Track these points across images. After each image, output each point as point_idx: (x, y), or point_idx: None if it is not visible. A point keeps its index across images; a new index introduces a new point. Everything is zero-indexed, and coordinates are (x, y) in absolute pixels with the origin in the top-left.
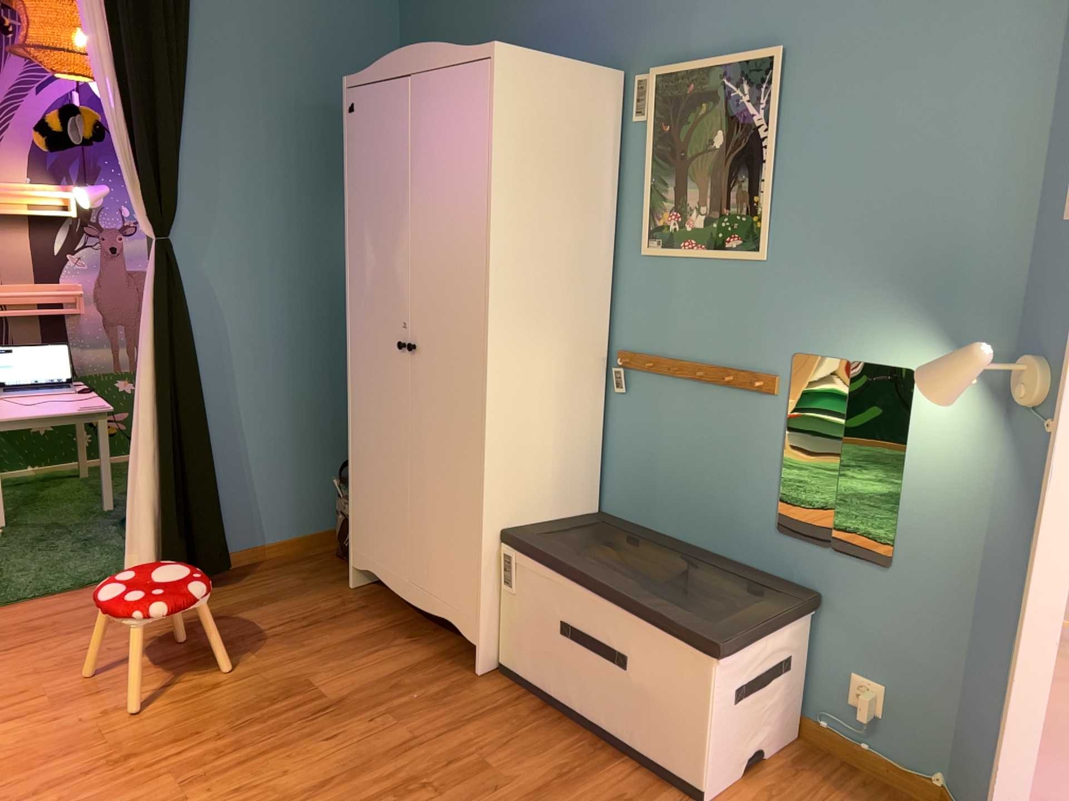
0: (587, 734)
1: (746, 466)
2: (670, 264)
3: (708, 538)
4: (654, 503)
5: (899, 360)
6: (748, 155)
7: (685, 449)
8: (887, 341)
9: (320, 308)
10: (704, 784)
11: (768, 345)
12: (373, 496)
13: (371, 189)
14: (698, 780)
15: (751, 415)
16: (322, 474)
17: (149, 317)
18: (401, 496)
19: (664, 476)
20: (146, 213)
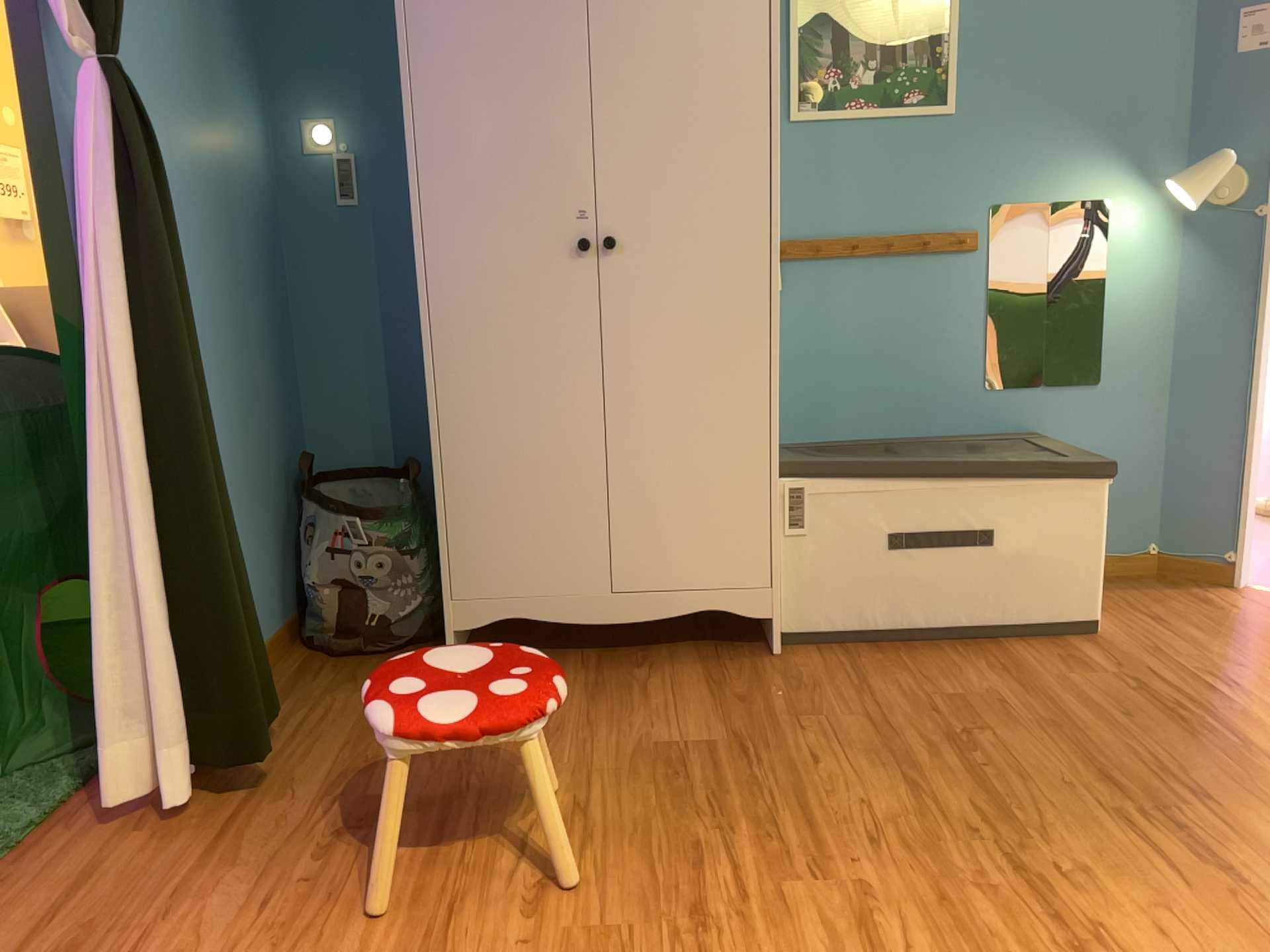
0: (943, 640)
1: (944, 334)
2: (830, 130)
3: (904, 424)
4: (829, 409)
5: (1094, 194)
6: (927, 3)
7: (867, 337)
8: (1082, 178)
9: (231, 245)
10: (1098, 611)
11: (962, 202)
12: (510, 496)
13: (477, 12)
14: (1089, 612)
15: (946, 279)
16: (266, 531)
17: (107, 232)
18: (586, 473)
19: (841, 374)
20: (77, 7)
